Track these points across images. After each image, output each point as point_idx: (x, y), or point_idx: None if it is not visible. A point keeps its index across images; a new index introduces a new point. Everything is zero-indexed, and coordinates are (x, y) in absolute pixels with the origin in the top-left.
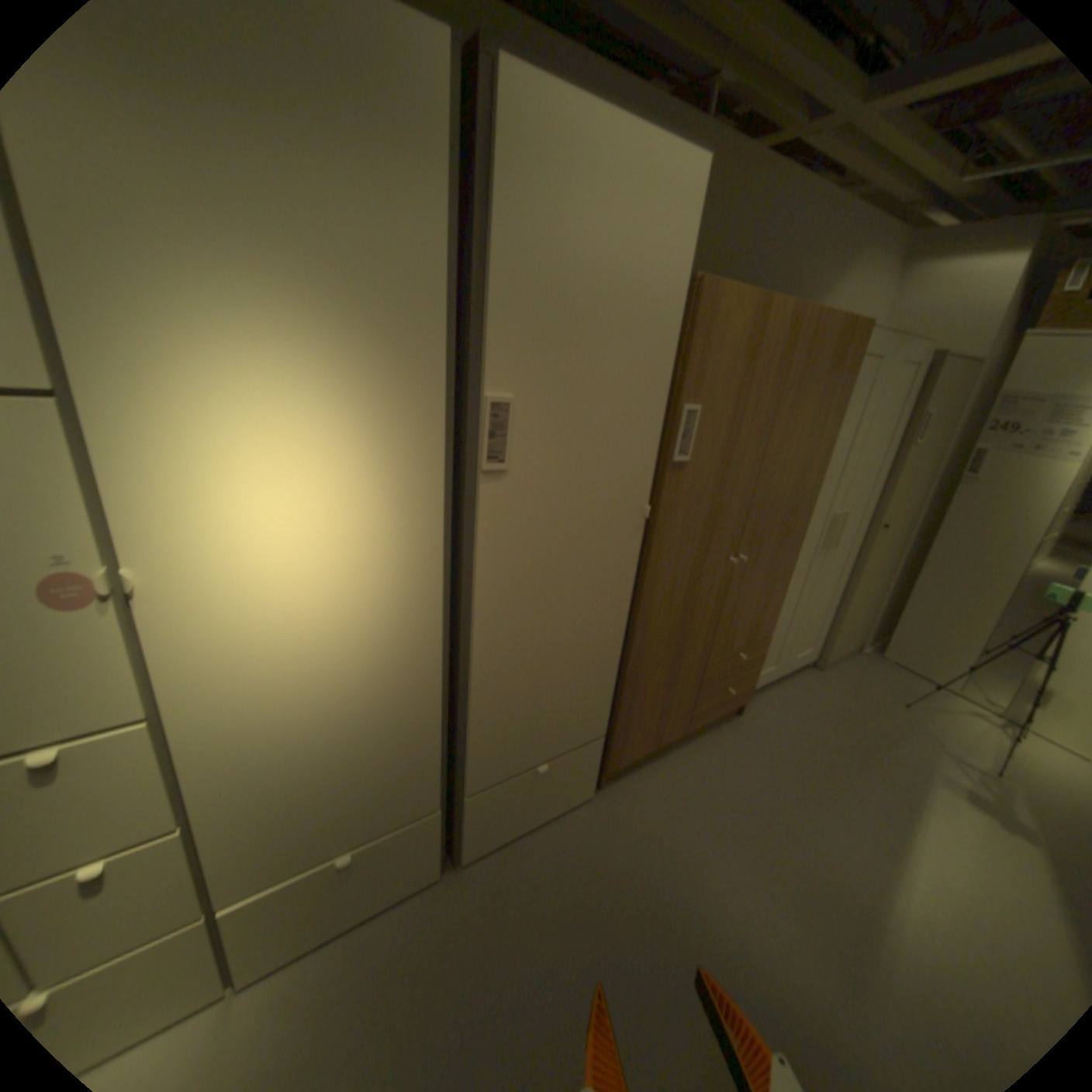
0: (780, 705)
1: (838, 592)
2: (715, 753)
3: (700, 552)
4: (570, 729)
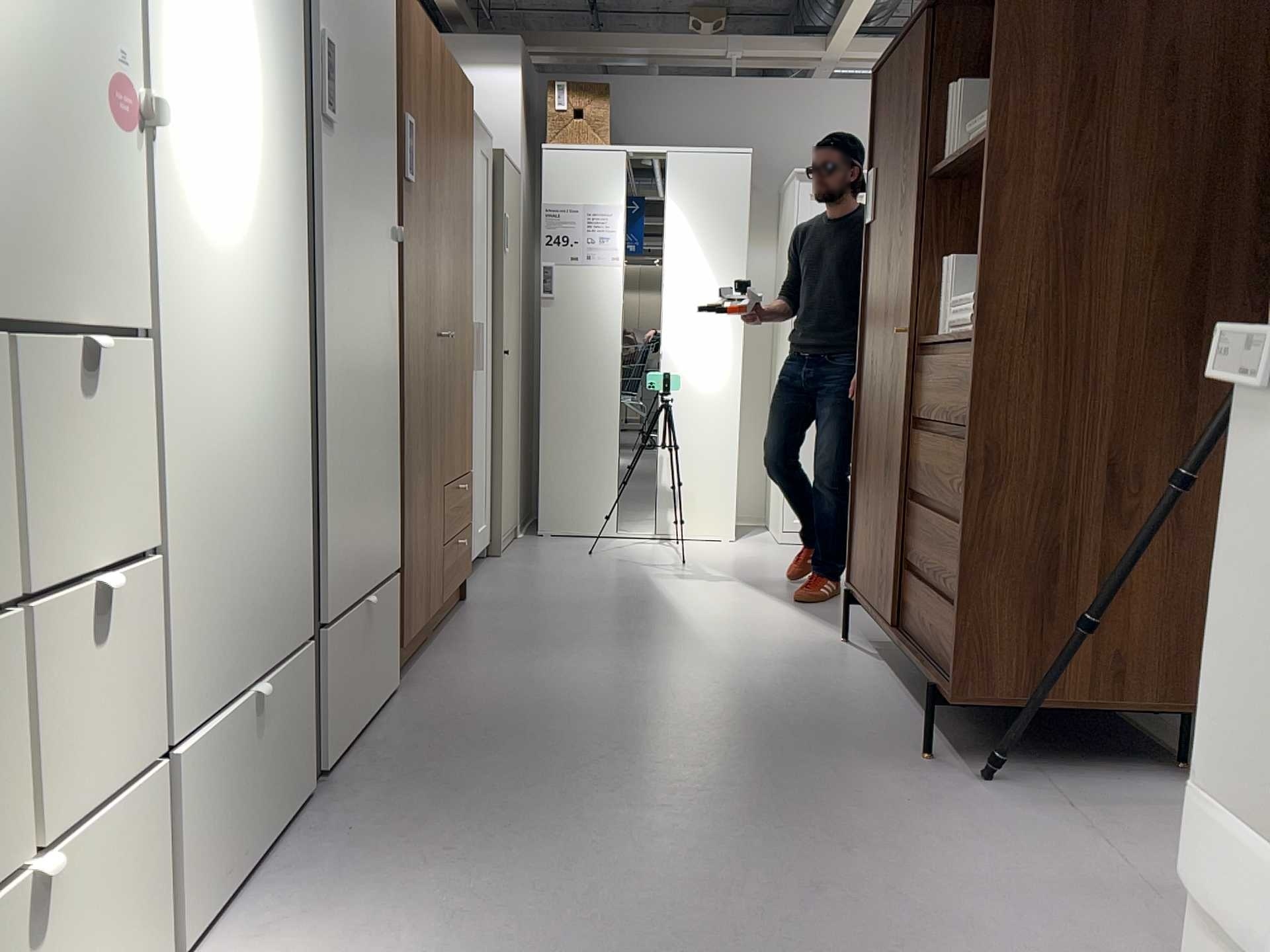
0: (490, 584)
1: (487, 440)
2: (473, 626)
3: (425, 311)
4: (379, 541)
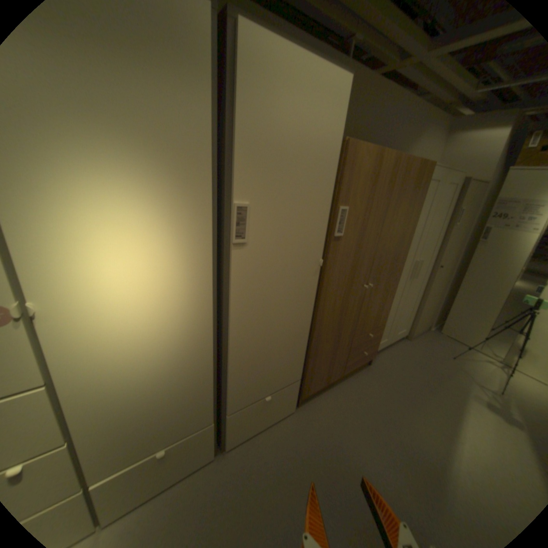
0: (390, 359)
1: (418, 300)
2: (357, 385)
3: (349, 283)
4: (282, 377)
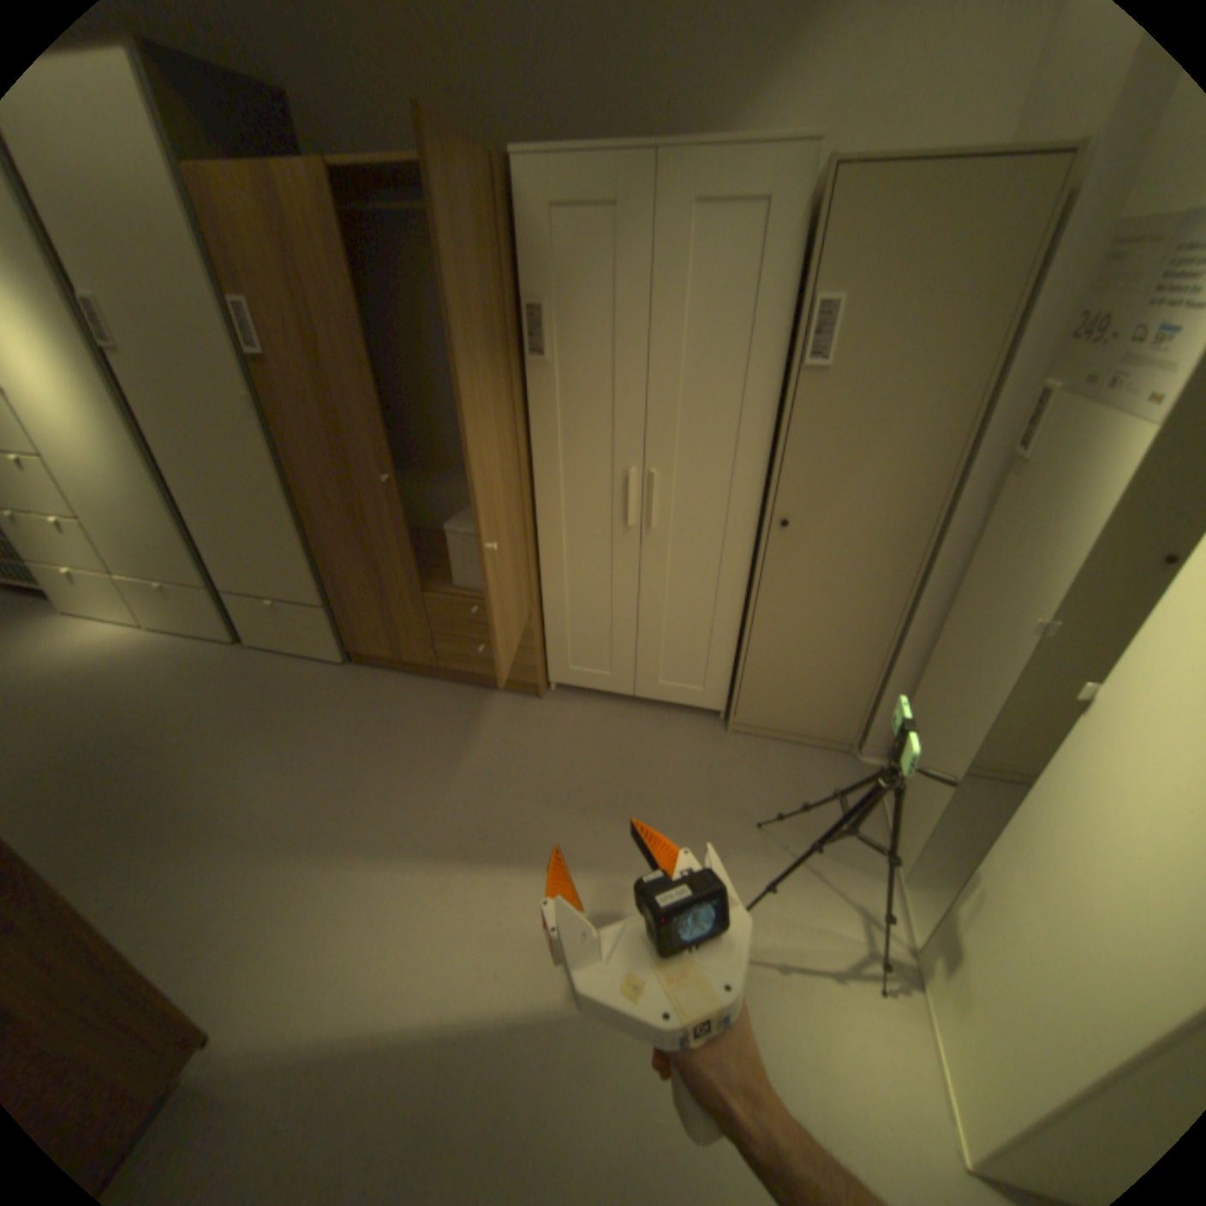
0: (599, 718)
1: (723, 613)
2: (462, 702)
3: (337, 458)
4: (280, 582)
